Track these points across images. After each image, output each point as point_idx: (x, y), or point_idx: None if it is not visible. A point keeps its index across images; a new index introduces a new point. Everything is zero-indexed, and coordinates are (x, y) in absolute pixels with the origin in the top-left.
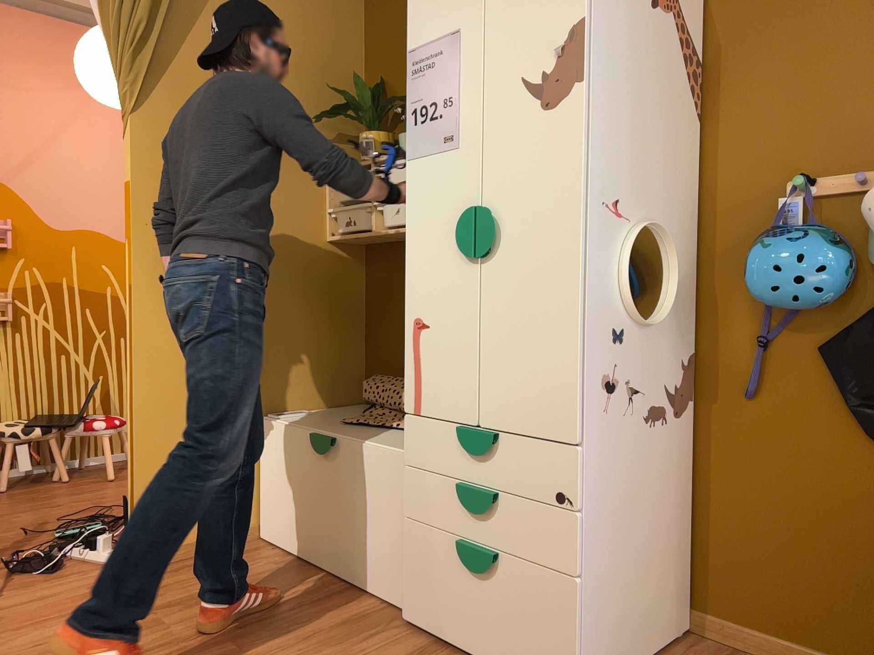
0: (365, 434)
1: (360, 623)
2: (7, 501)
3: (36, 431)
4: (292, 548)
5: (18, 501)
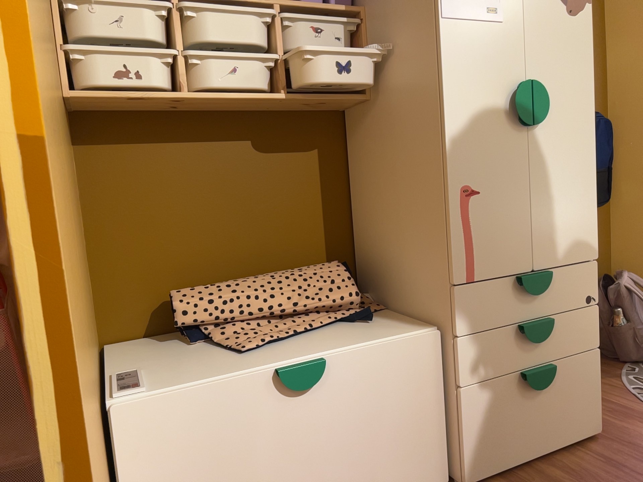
0: (323, 344)
1: None
2: None
3: None
4: None
5: None
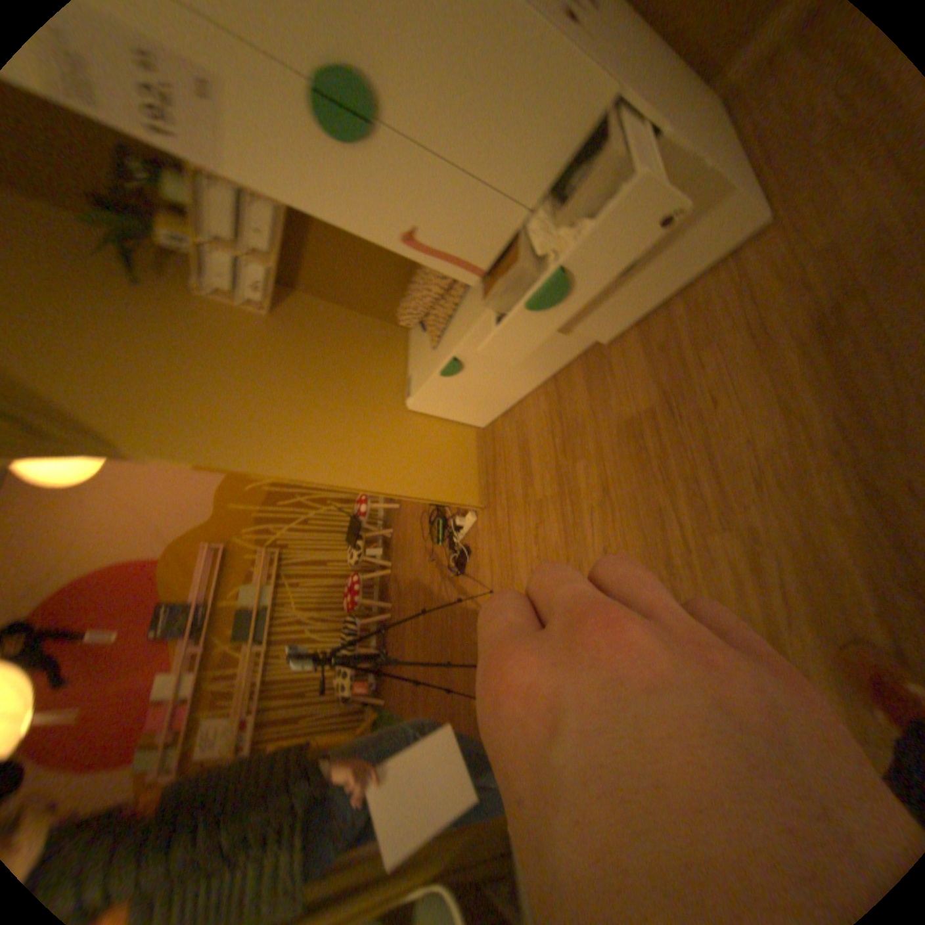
0: (456, 330)
1: (594, 373)
2: (401, 563)
3: (360, 544)
4: (503, 407)
5: (402, 557)
